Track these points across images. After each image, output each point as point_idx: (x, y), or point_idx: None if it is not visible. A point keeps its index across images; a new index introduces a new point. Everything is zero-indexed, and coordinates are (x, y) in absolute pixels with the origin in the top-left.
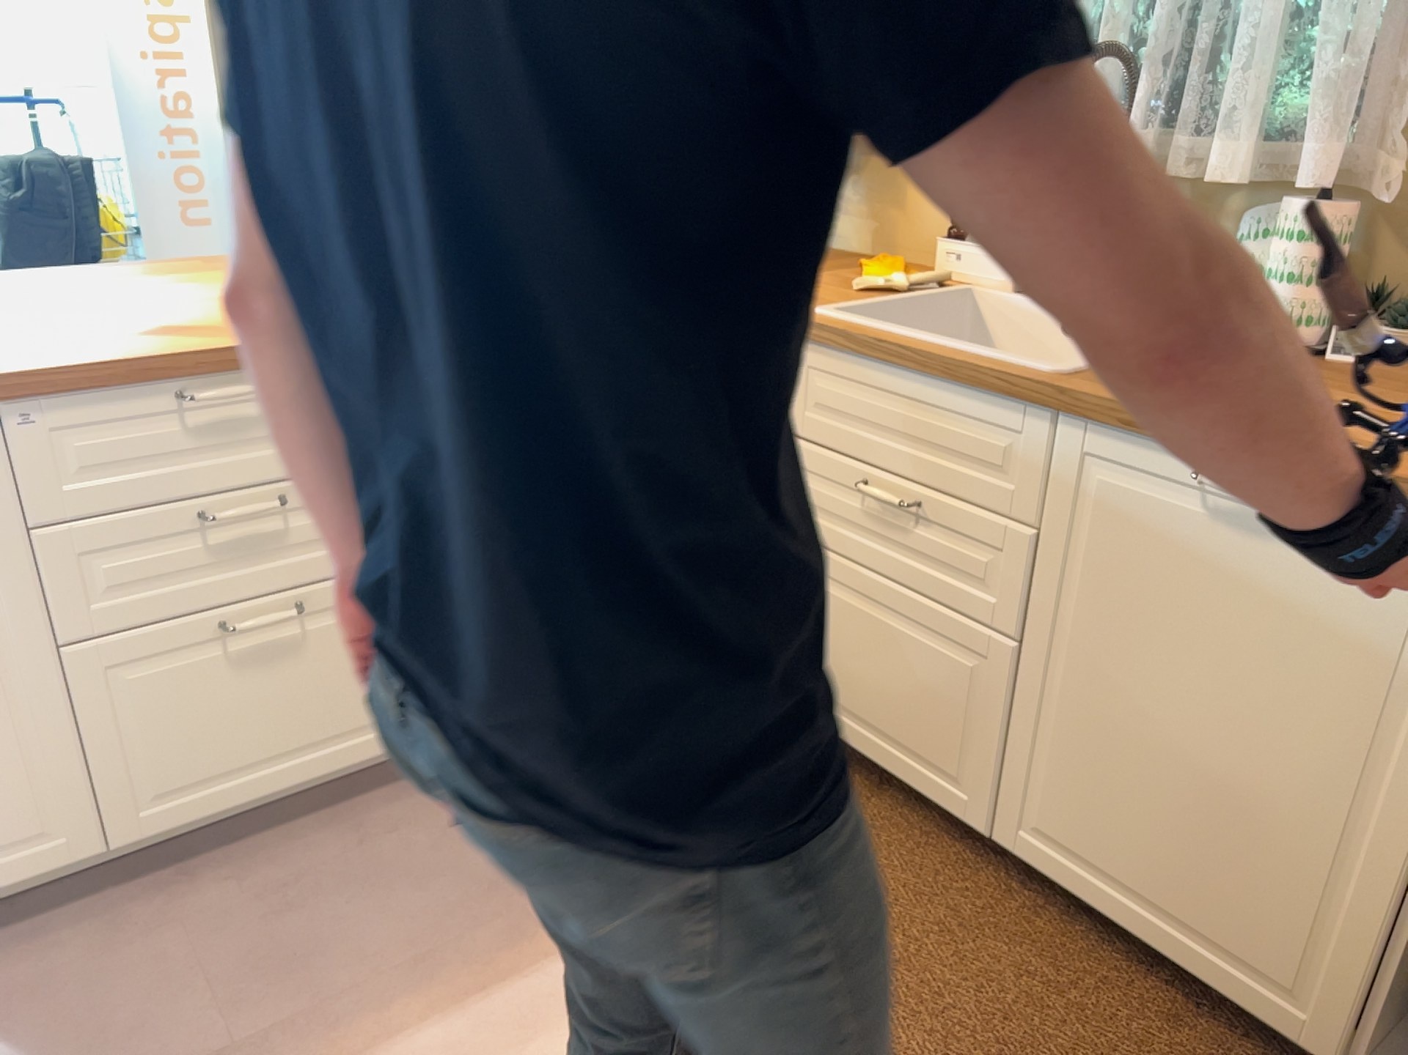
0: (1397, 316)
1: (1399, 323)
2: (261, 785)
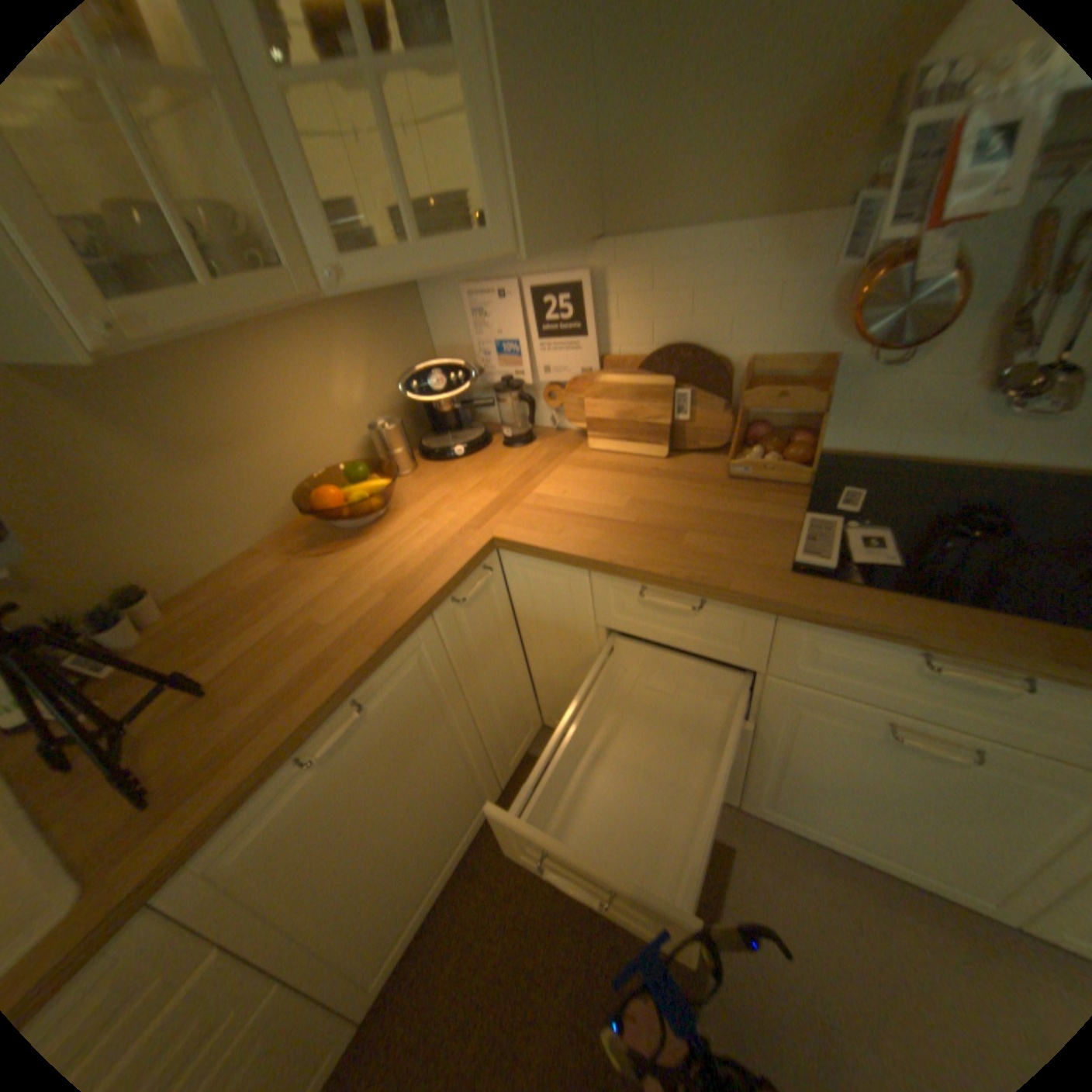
0: (97, 619)
1: (110, 620)
2: None
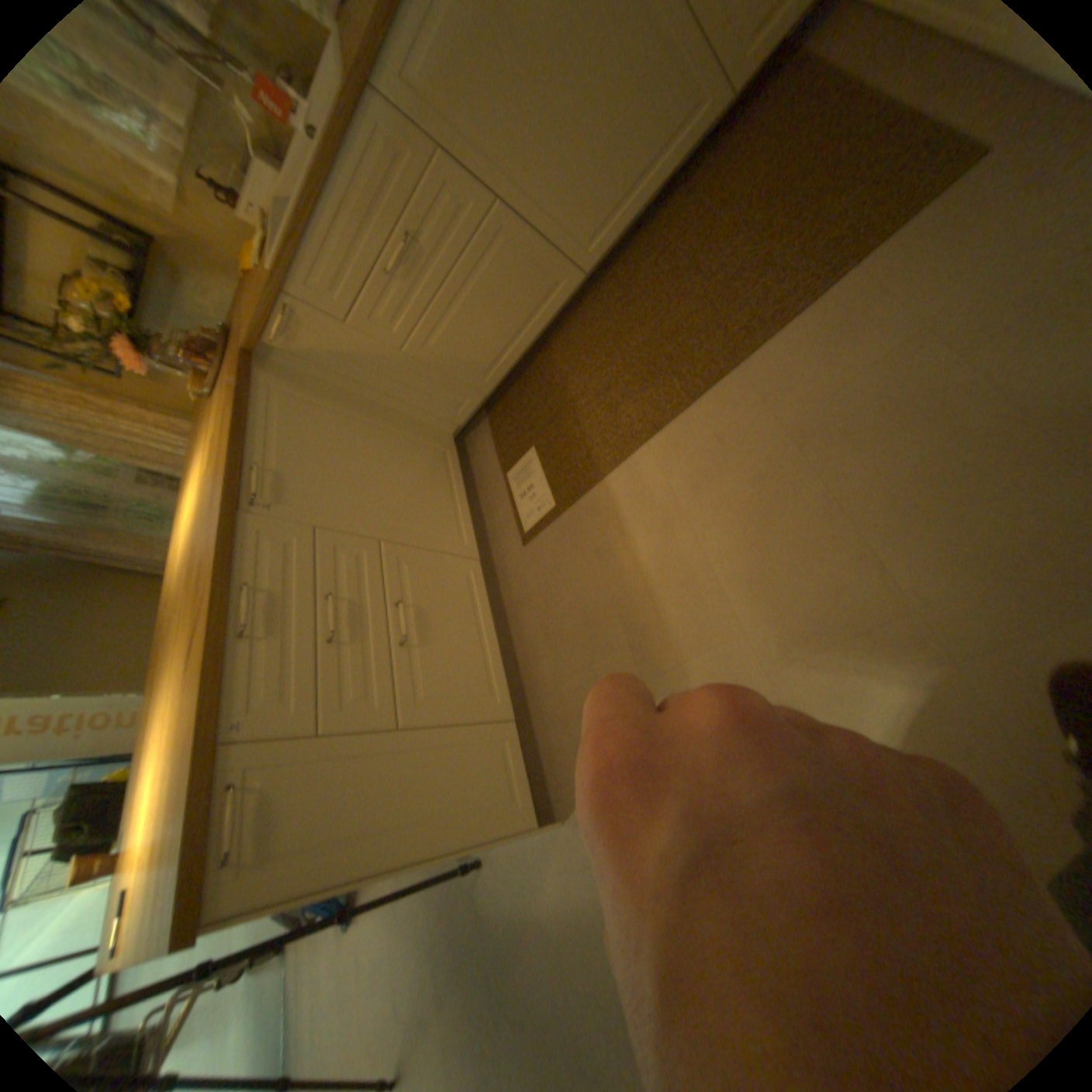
0: None
1: None
2: (494, 644)
